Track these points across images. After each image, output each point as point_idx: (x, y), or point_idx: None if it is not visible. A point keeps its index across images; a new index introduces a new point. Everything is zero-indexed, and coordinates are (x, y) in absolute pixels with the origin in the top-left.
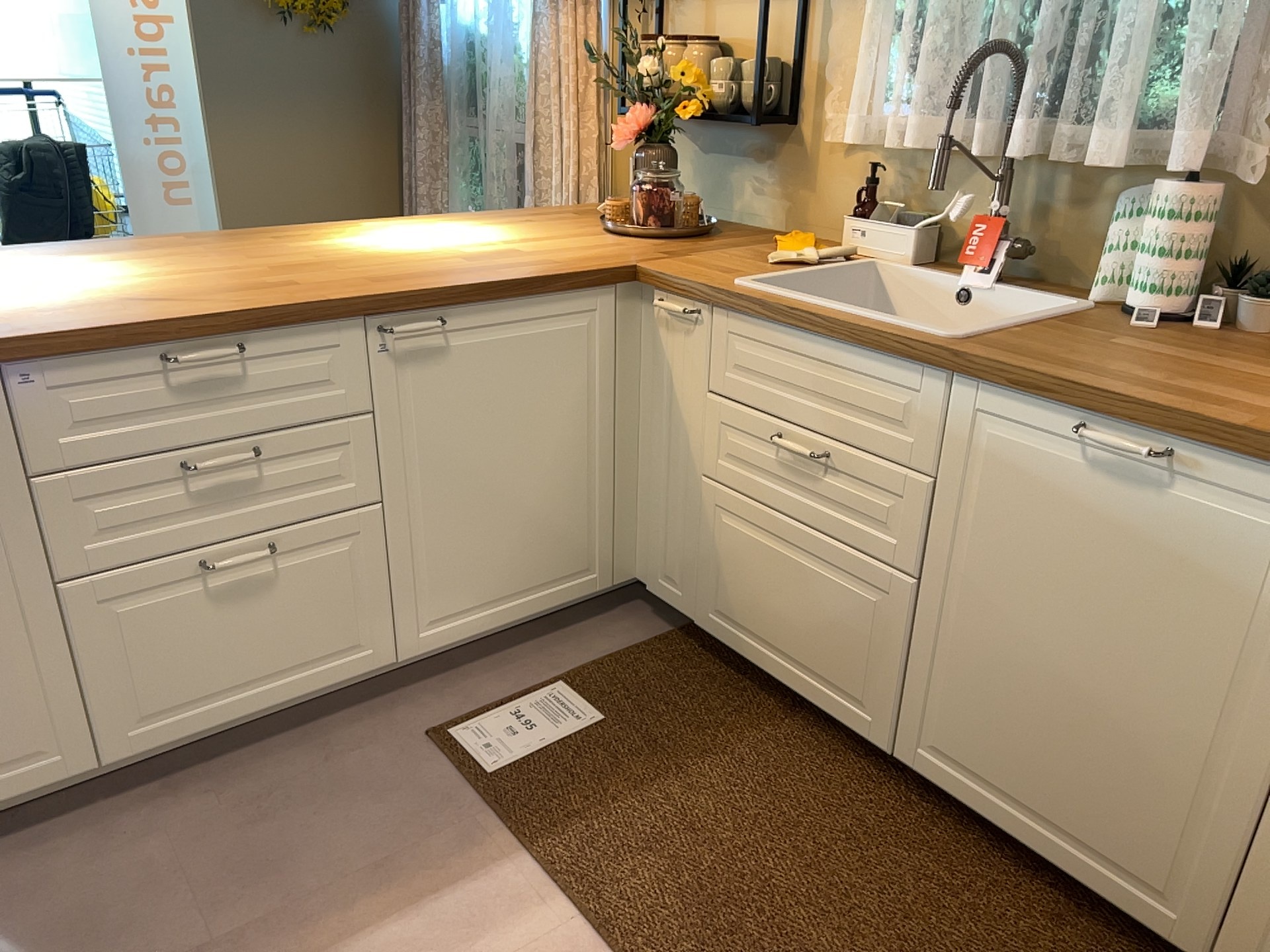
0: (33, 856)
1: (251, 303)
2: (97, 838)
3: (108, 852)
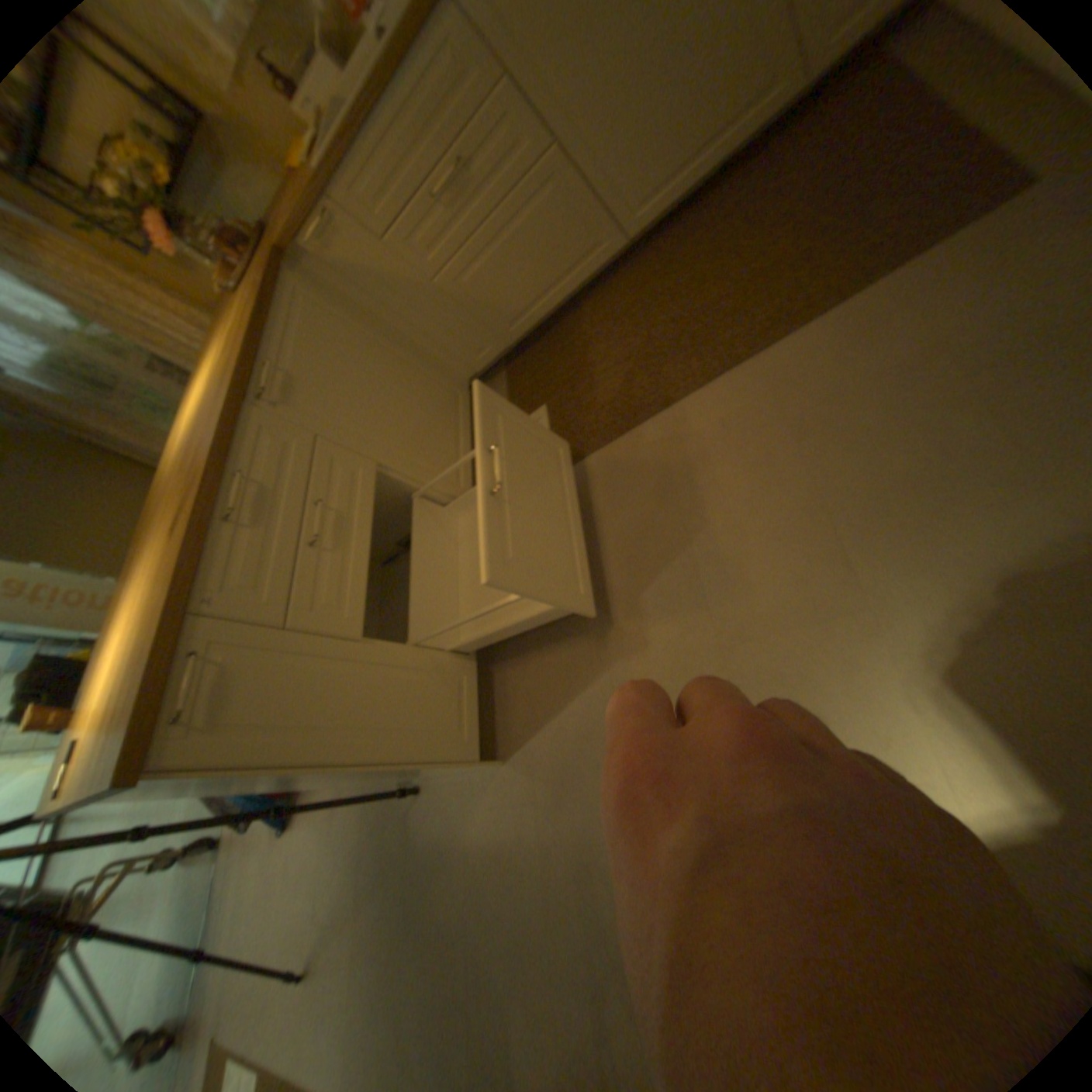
0: (513, 703)
1: (203, 460)
2: (515, 670)
3: (525, 662)
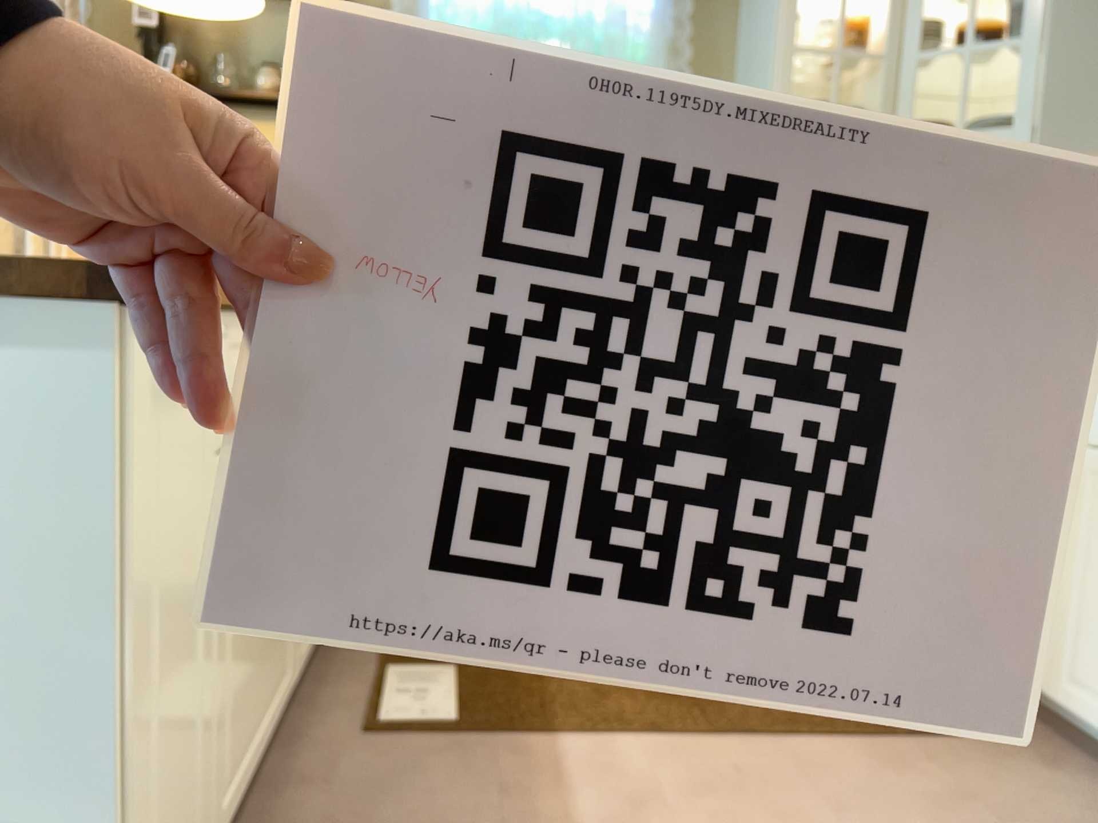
0: None
1: None
2: None
3: None
